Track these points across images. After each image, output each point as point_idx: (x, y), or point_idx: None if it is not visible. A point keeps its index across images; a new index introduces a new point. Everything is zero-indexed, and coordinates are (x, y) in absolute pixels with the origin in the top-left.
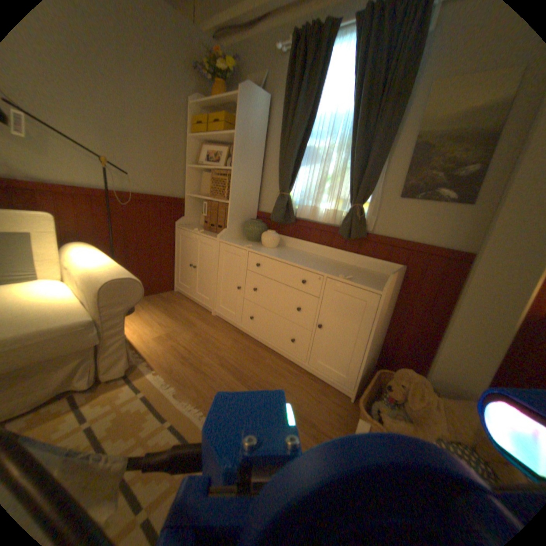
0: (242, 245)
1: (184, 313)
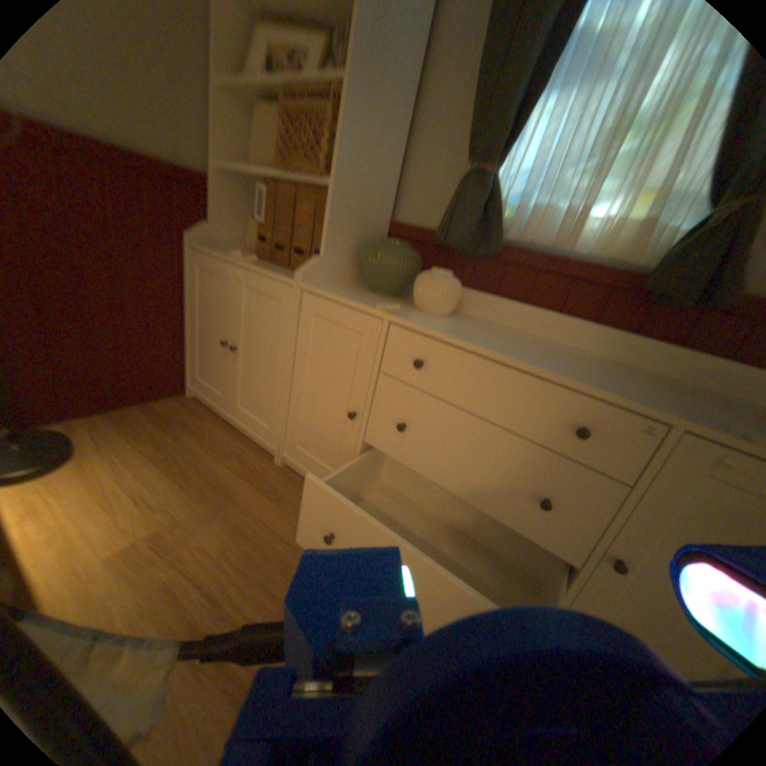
0: (369, 304)
1: (211, 460)
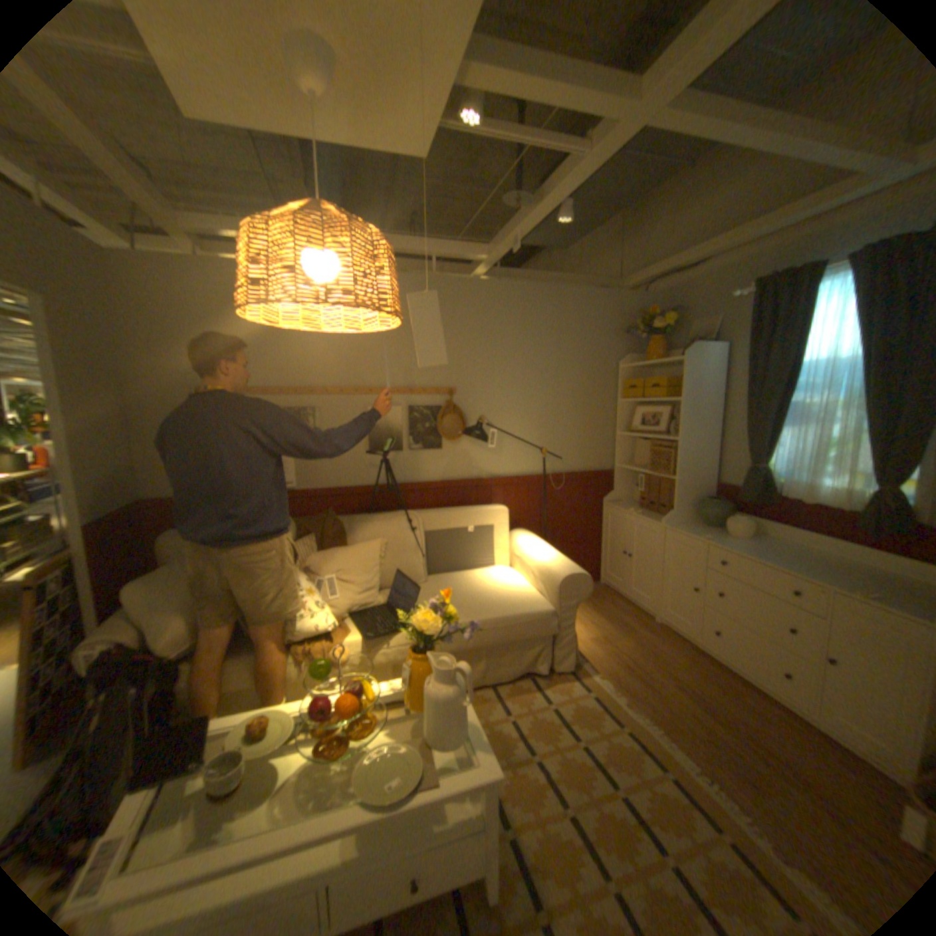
0: (698, 534)
1: (620, 614)
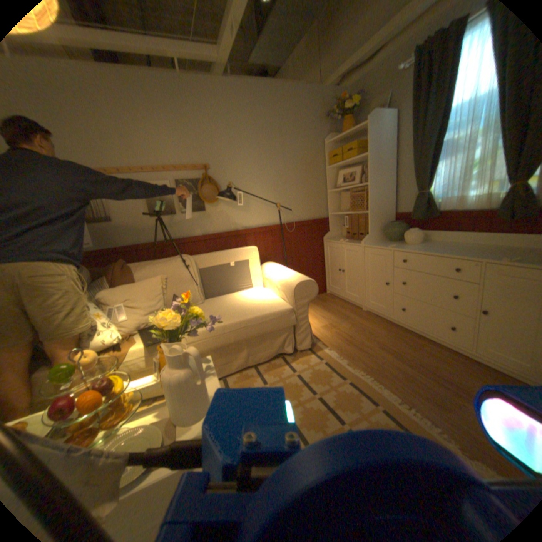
0: (386, 245)
1: (339, 309)
